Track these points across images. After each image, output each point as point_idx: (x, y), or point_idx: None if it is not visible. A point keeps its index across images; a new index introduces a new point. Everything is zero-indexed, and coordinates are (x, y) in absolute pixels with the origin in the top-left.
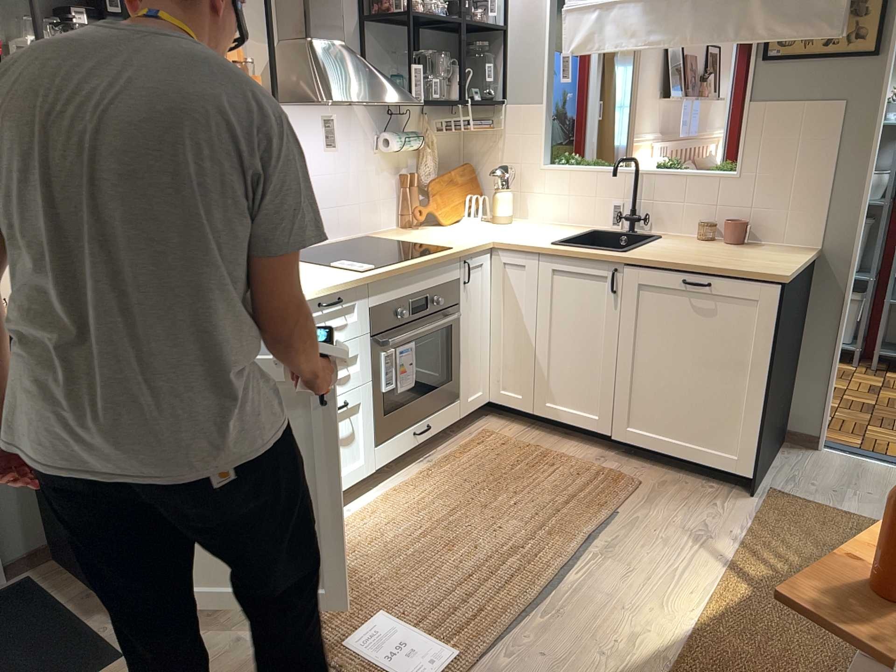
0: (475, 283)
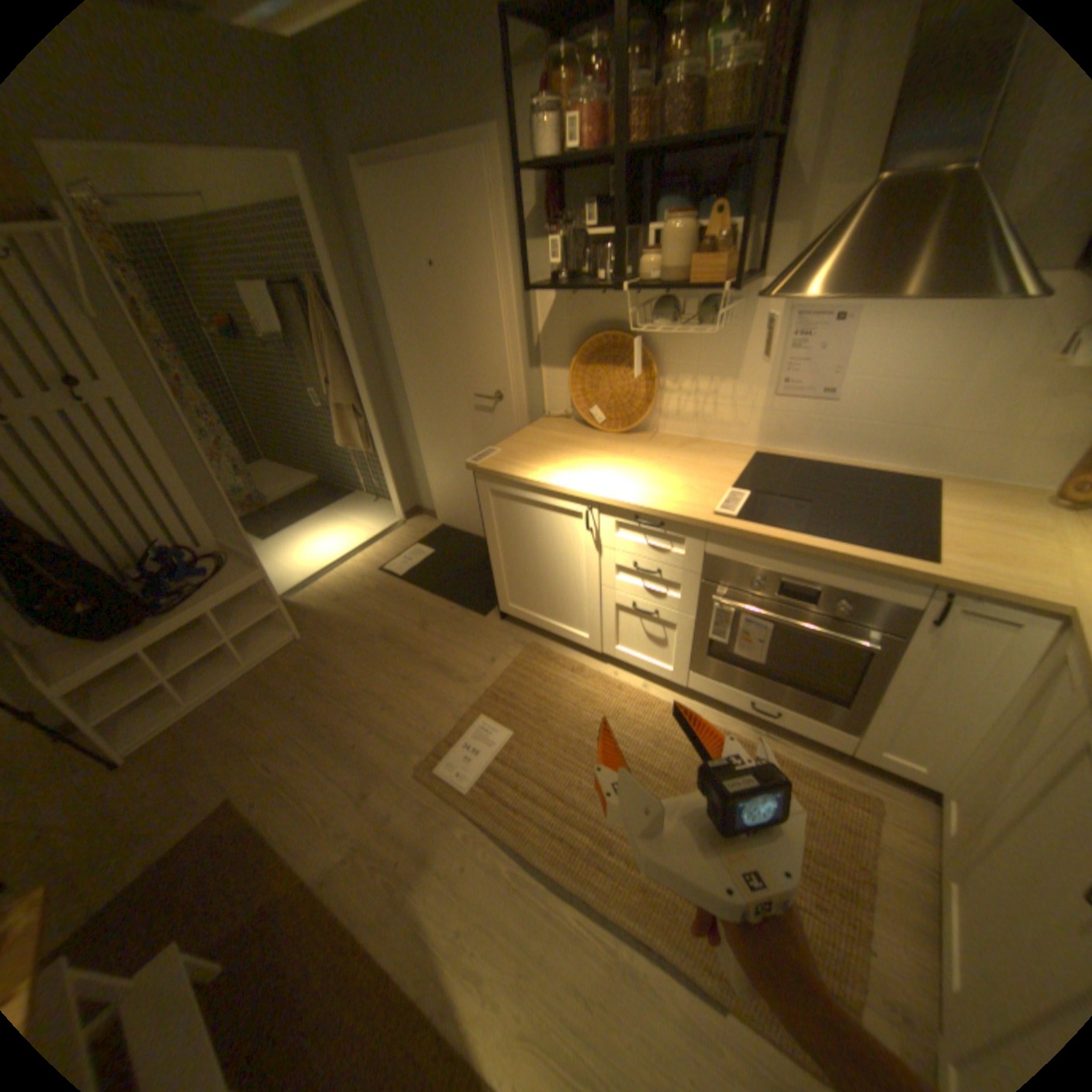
0: (975, 639)
